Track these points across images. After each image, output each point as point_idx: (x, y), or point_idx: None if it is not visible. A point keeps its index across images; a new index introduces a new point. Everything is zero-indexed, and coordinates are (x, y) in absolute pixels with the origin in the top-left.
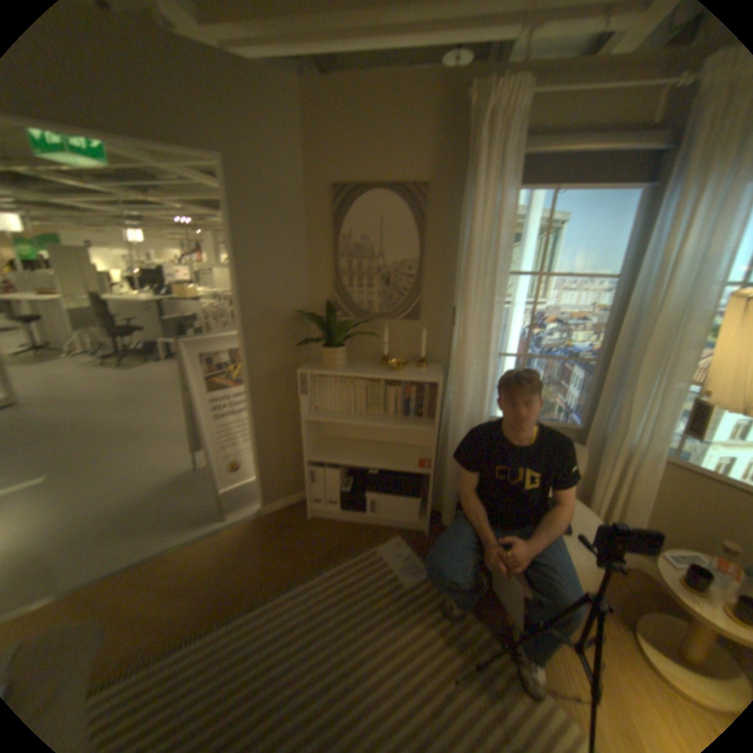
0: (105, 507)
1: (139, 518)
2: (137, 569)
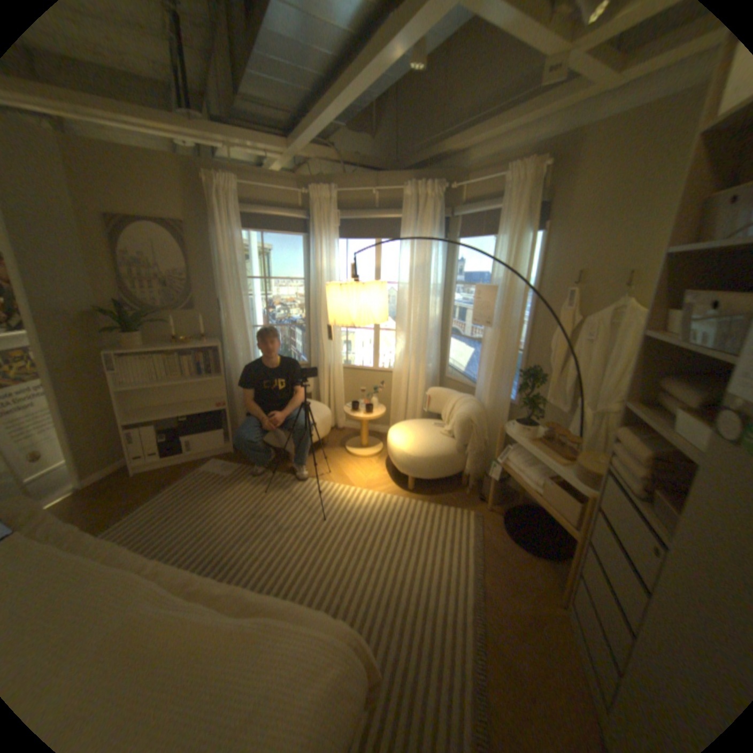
0: None
1: None
2: None
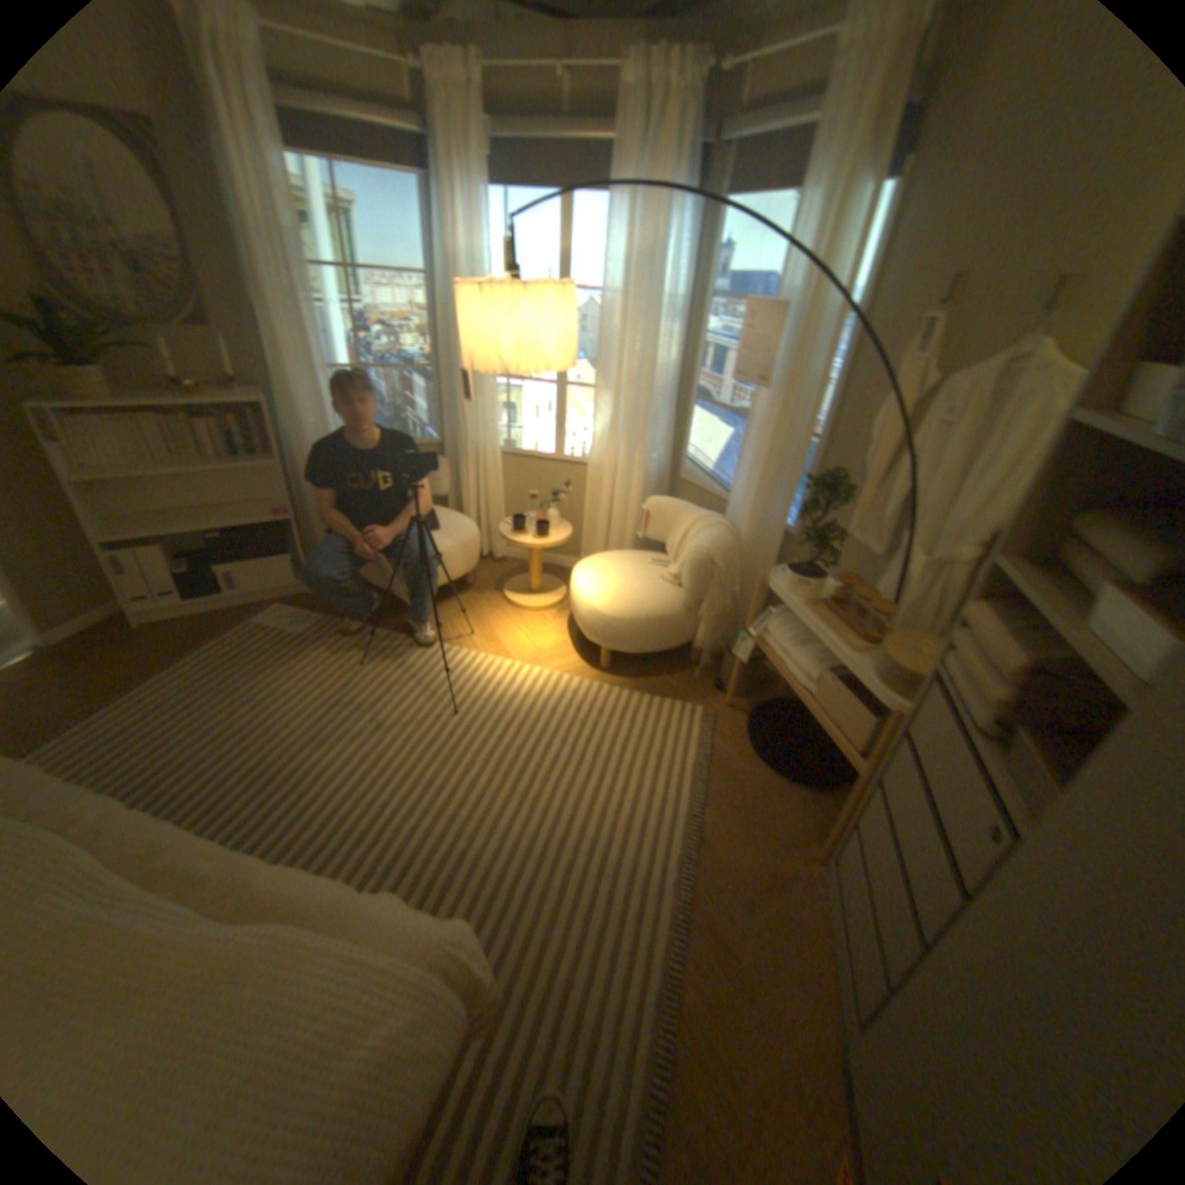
0: None
1: None
2: None
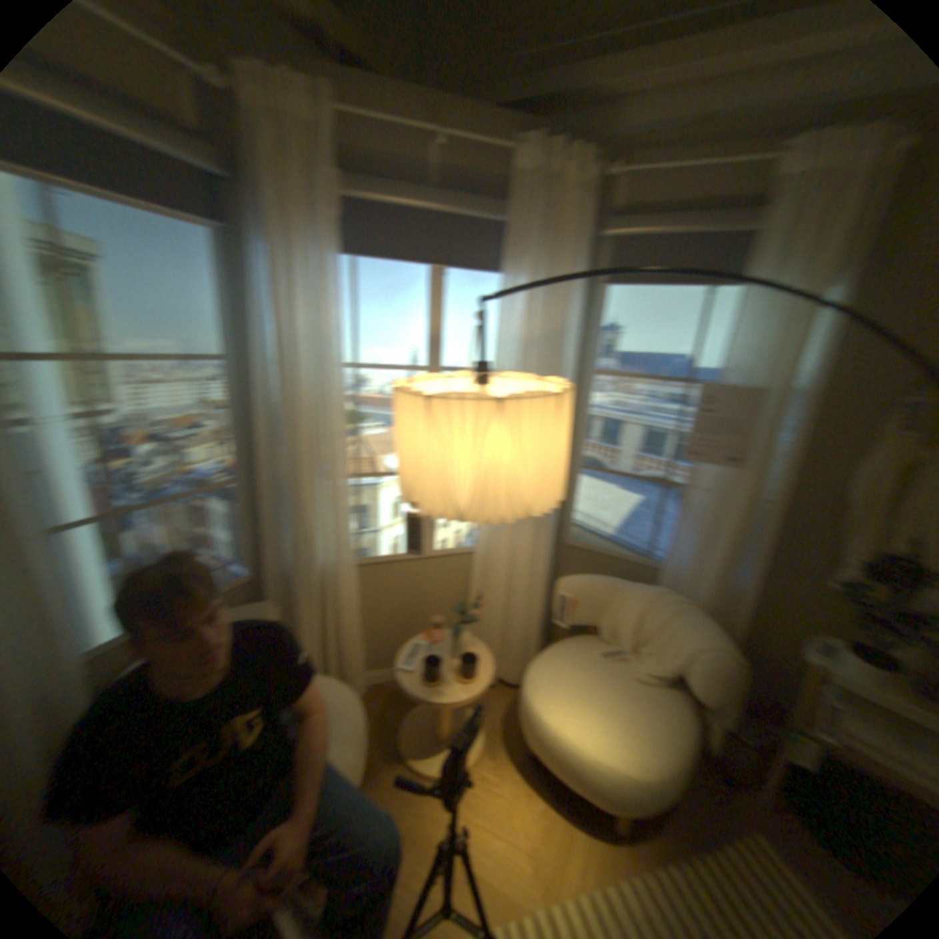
0: None
1: None
2: None
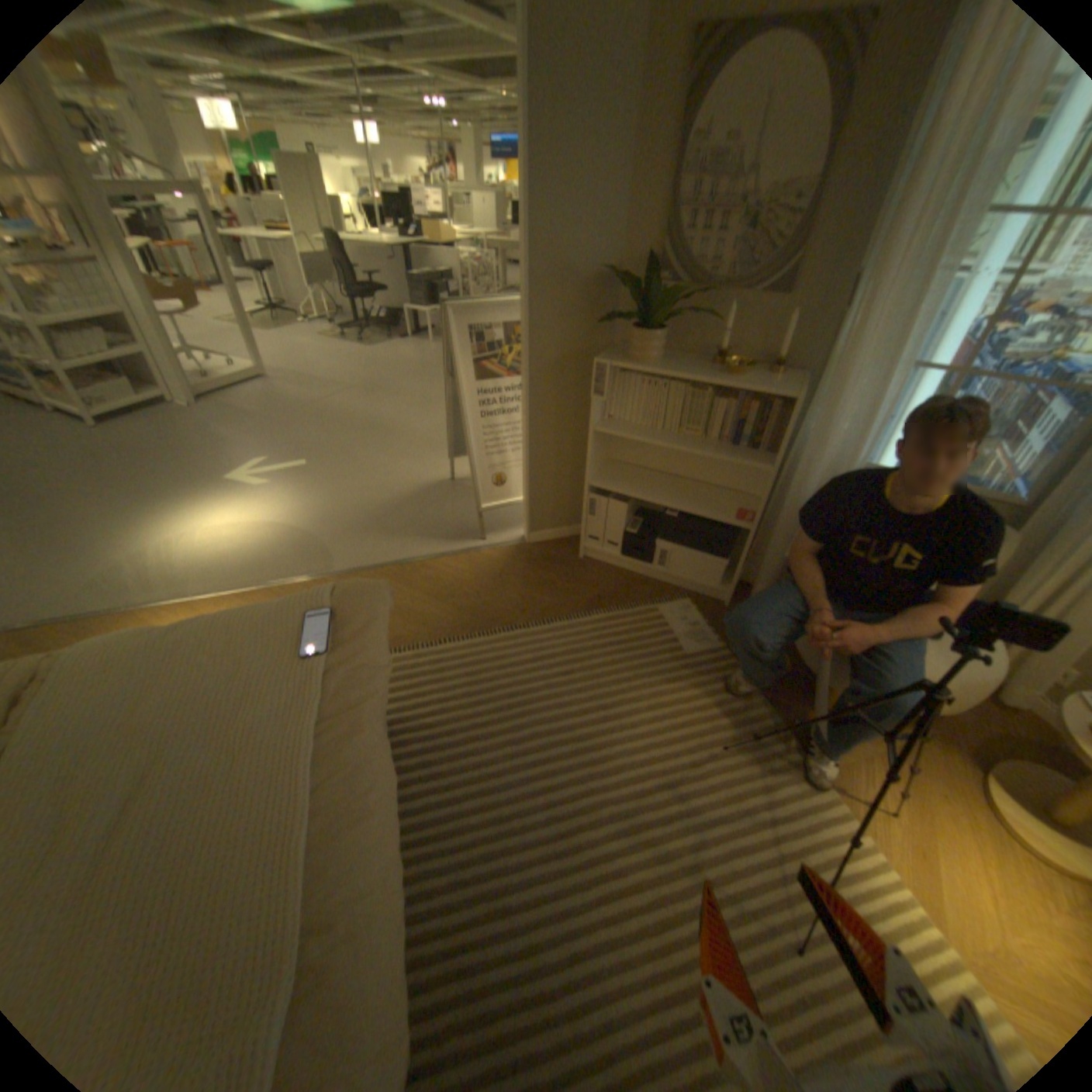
0: (362, 504)
1: (396, 522)
2: (399, 569)
